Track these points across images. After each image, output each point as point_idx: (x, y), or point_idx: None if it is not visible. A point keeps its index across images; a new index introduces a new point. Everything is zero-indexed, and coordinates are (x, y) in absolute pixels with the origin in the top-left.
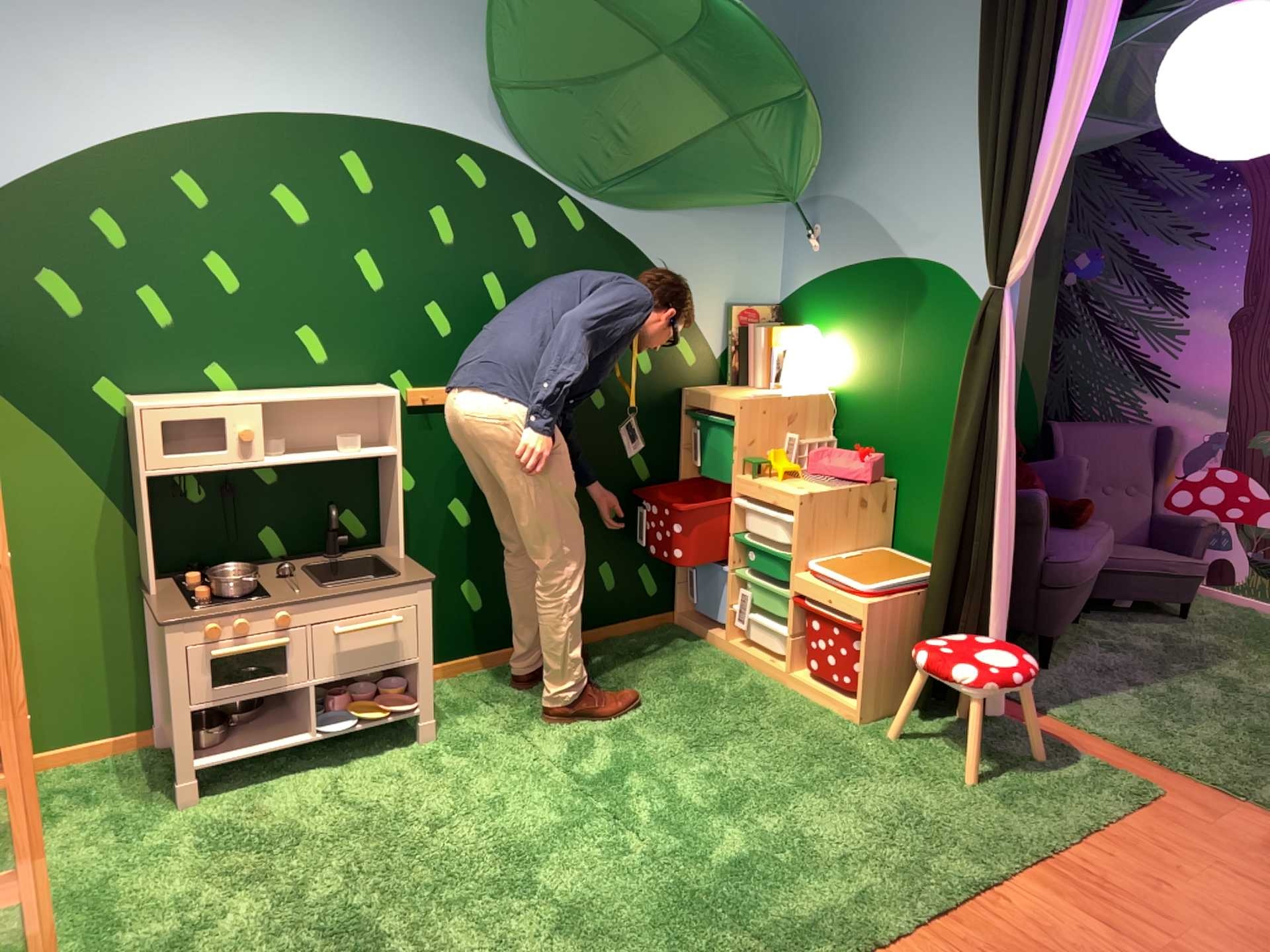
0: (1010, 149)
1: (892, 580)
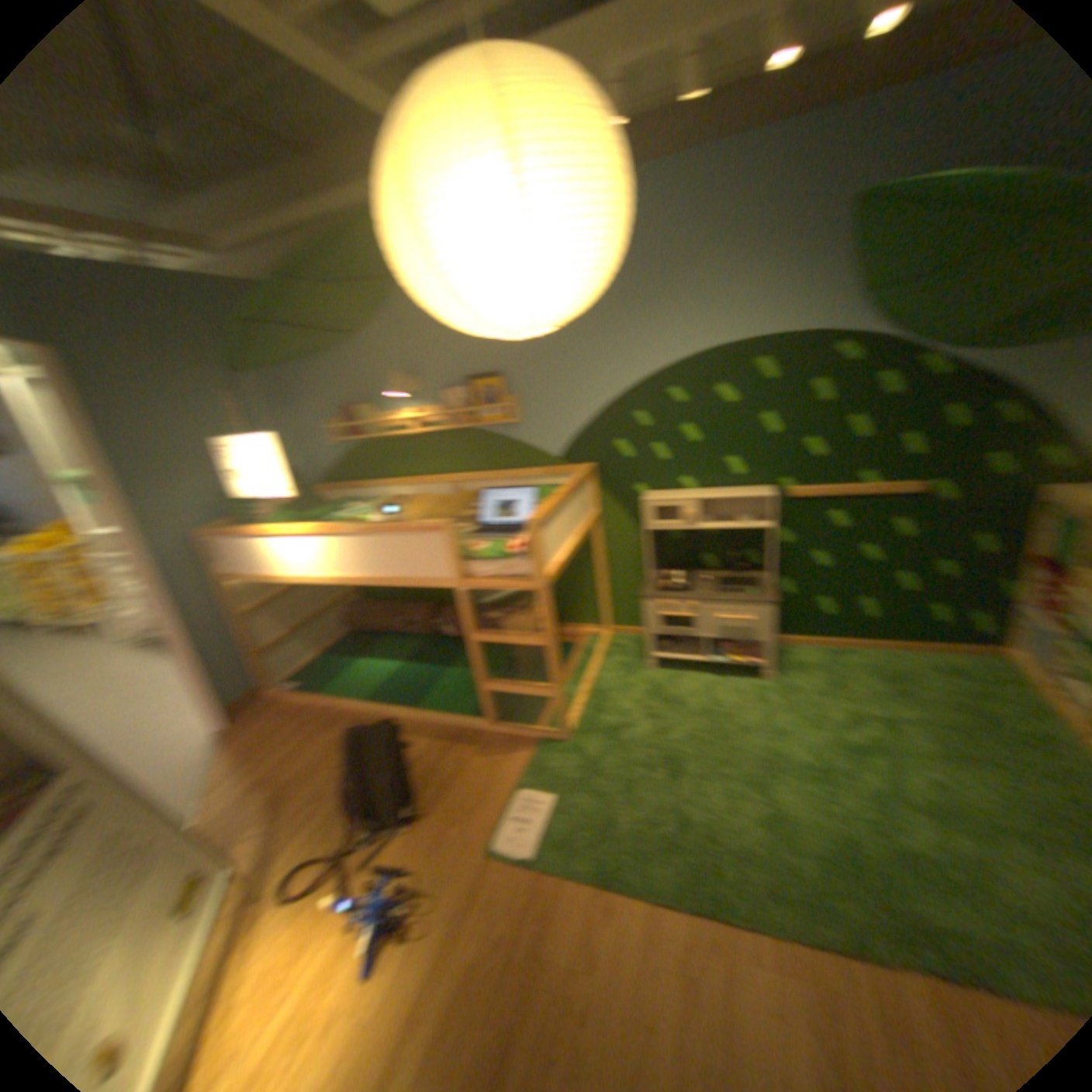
0: None
1: None
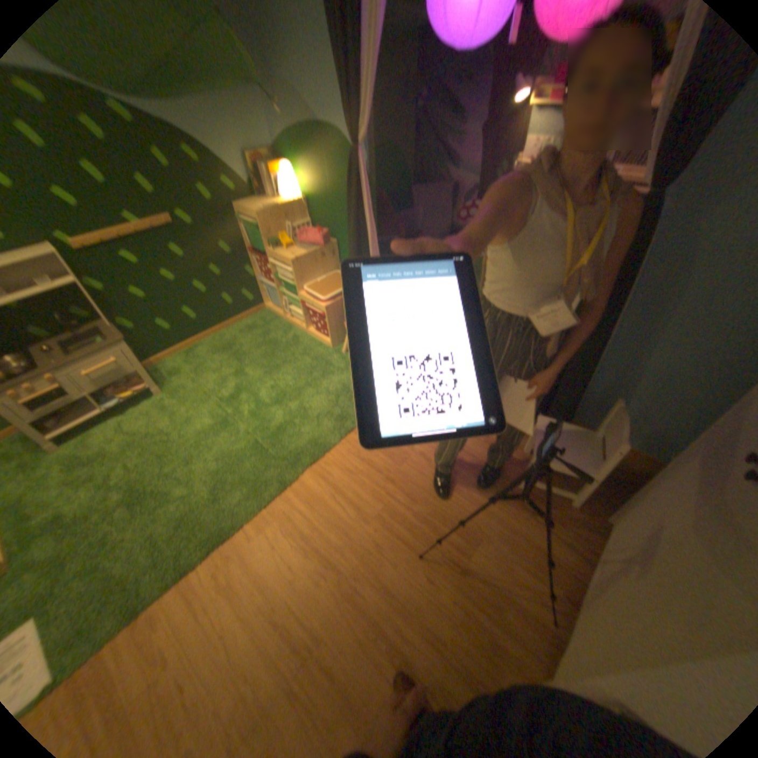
0: (345, 56)
1: (335, 294)
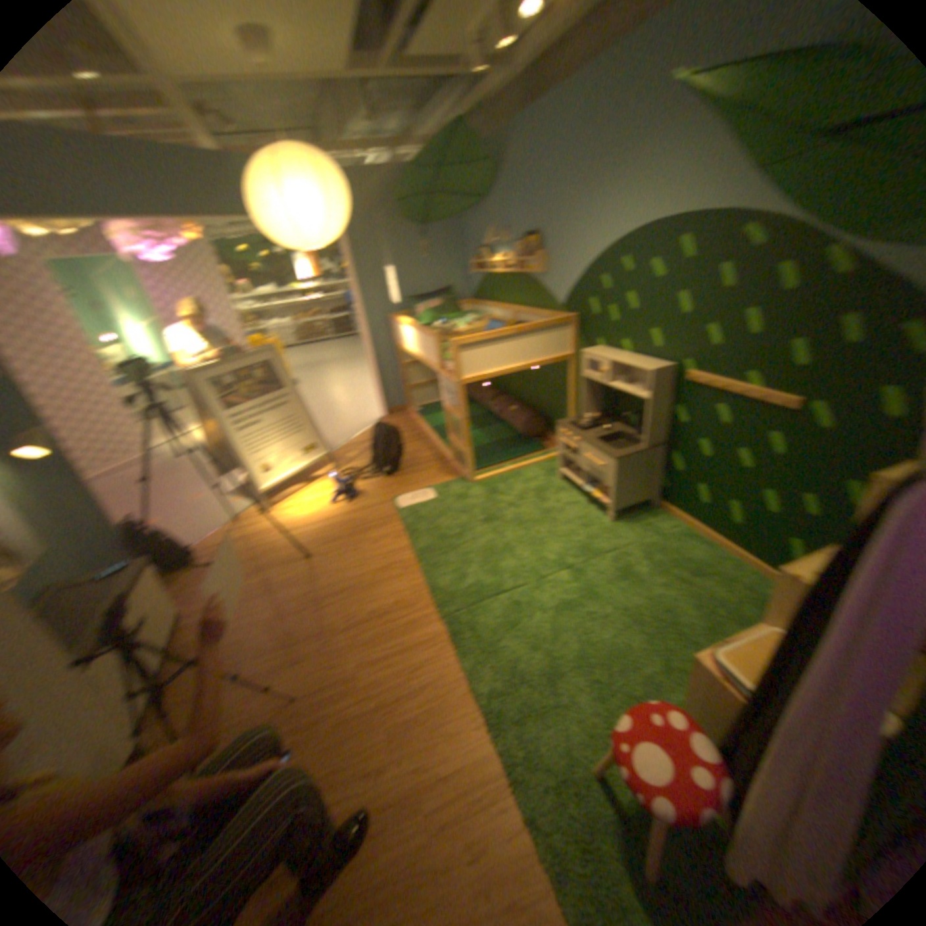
0: None
1: (752, 686)
